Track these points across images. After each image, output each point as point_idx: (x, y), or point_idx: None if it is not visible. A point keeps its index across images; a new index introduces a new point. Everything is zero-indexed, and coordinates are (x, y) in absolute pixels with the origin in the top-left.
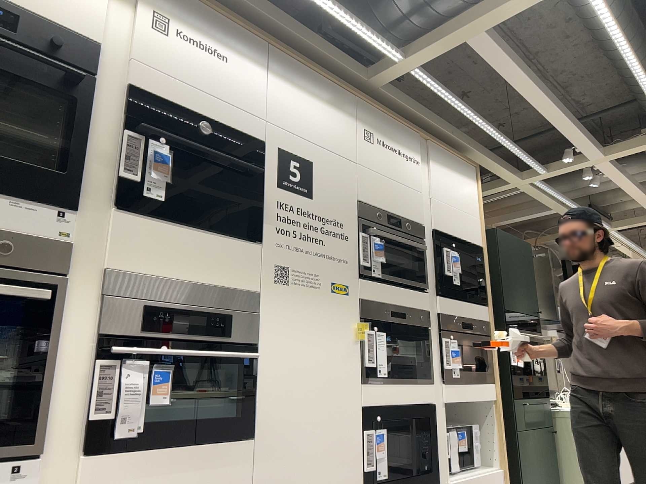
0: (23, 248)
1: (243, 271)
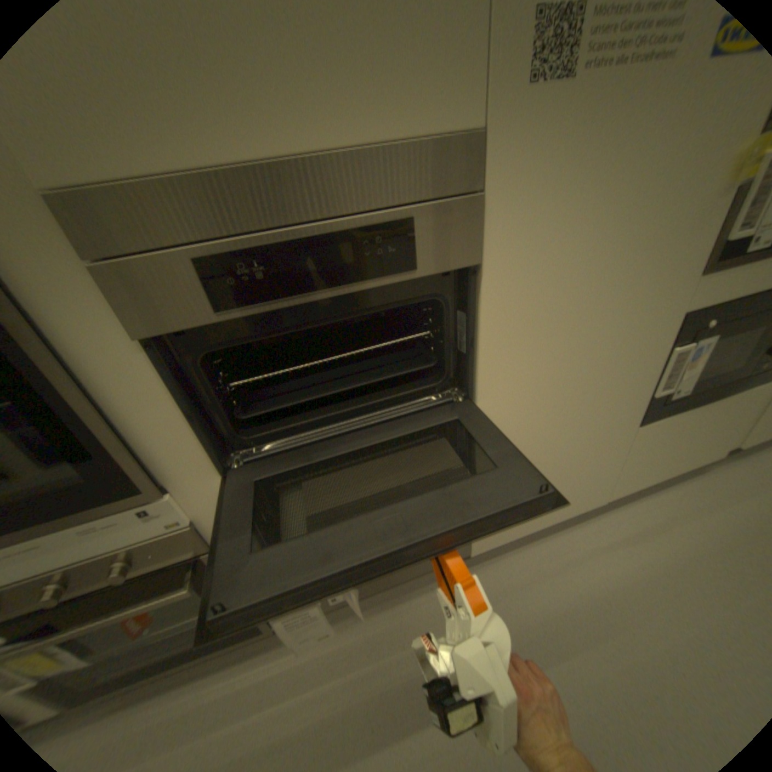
0: None
1: (430, 70)
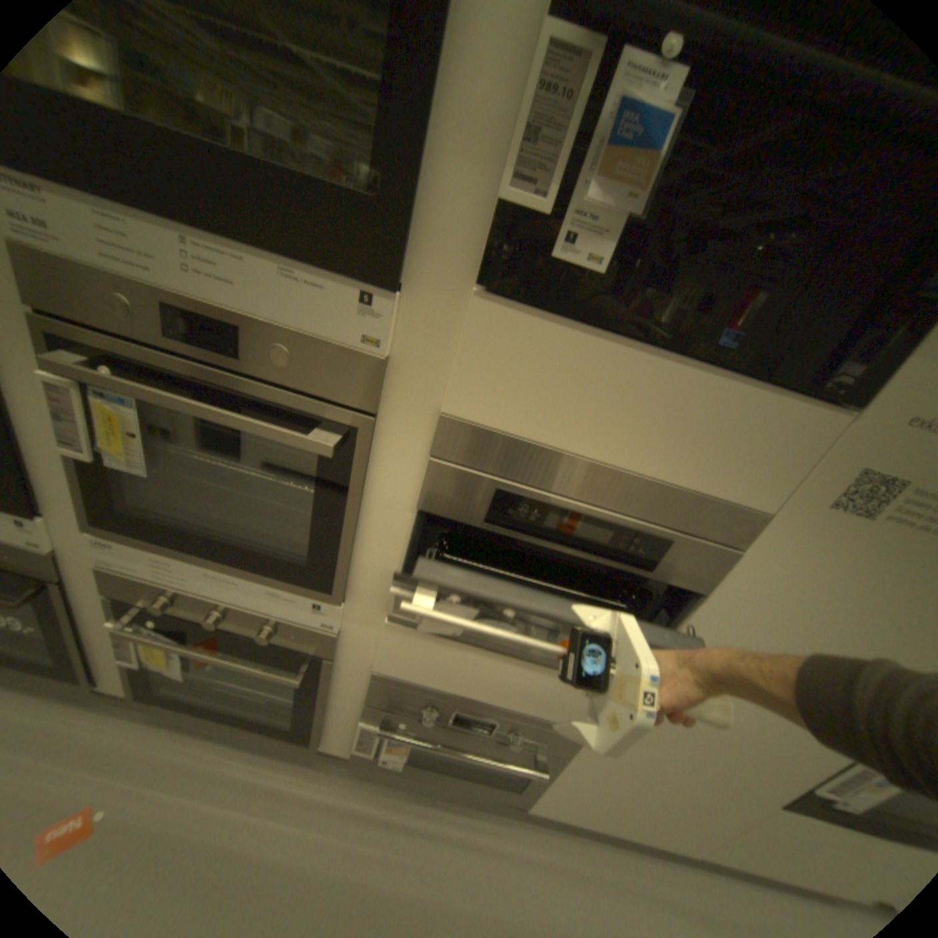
0: (306, 360)
1: (753, 468)
